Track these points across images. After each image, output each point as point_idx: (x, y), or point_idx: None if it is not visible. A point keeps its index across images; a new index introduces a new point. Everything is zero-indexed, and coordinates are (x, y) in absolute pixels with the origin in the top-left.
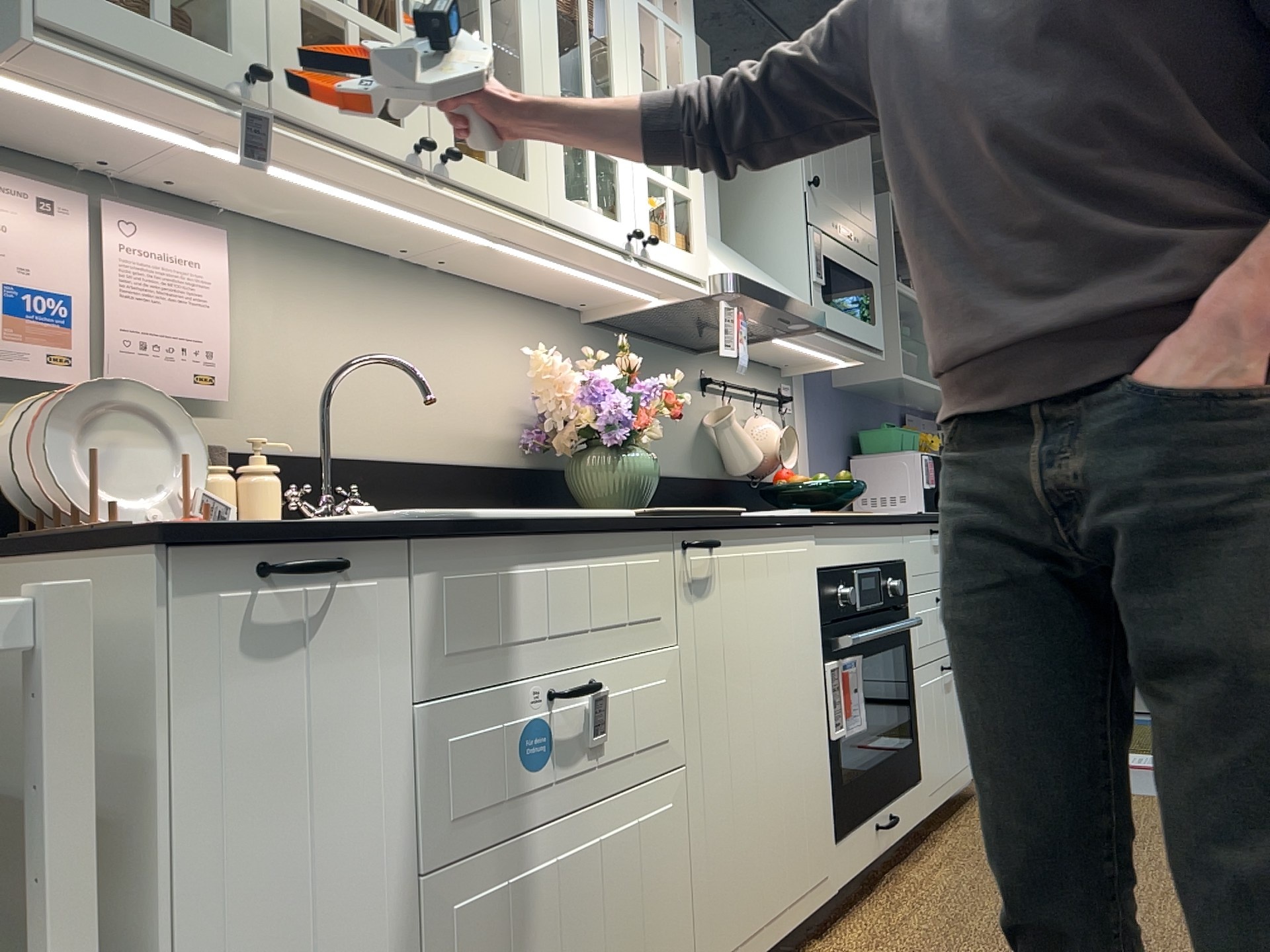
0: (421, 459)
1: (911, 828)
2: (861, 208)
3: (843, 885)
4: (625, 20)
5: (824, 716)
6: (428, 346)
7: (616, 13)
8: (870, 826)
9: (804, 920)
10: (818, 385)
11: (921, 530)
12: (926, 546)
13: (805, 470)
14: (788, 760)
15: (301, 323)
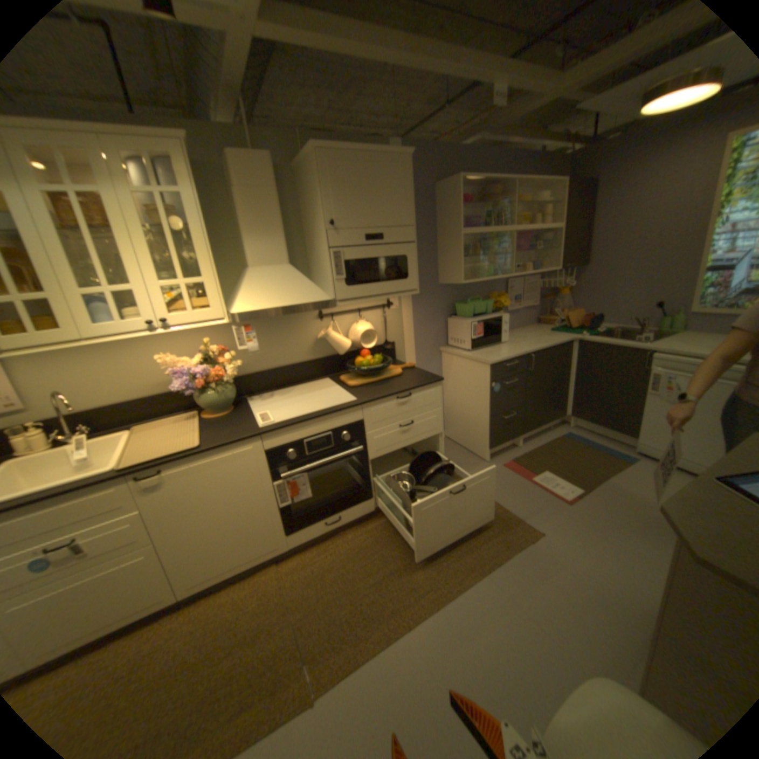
0: (134, 399)
1: (361, 516)
2: (393, 214)
3: (294, 547)
4: (122, 209)
5: (276, 499)
6: (126, 358)
7: (113, 209)
8: (320, 525)
9: (259, 564)
10: (422, 288)
11: (383, 402)
12: (388, 407)
13: (407, 333)
14: (240, 523)
15: (55, 370)
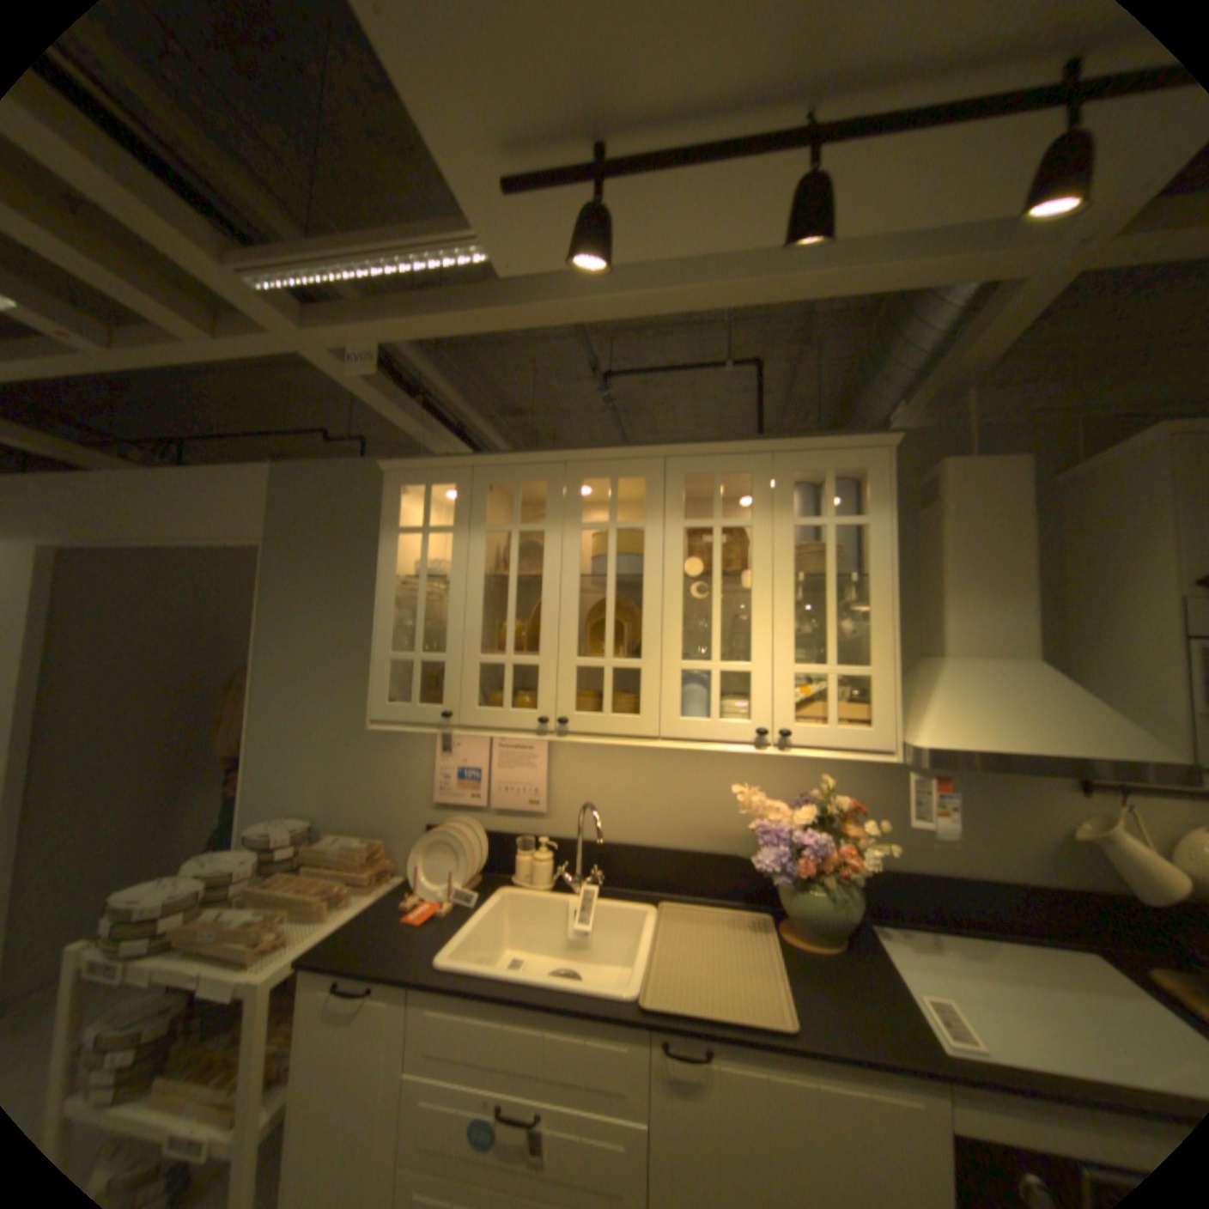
0: (672, 846)
1: None
2: None
3: None
4: (772, 547)
5: None
6: (684, 772)
7: (760, 547)
8: None
9: None
10: None
11: None
12: None
13: None
14: None
15: (594, 765)
